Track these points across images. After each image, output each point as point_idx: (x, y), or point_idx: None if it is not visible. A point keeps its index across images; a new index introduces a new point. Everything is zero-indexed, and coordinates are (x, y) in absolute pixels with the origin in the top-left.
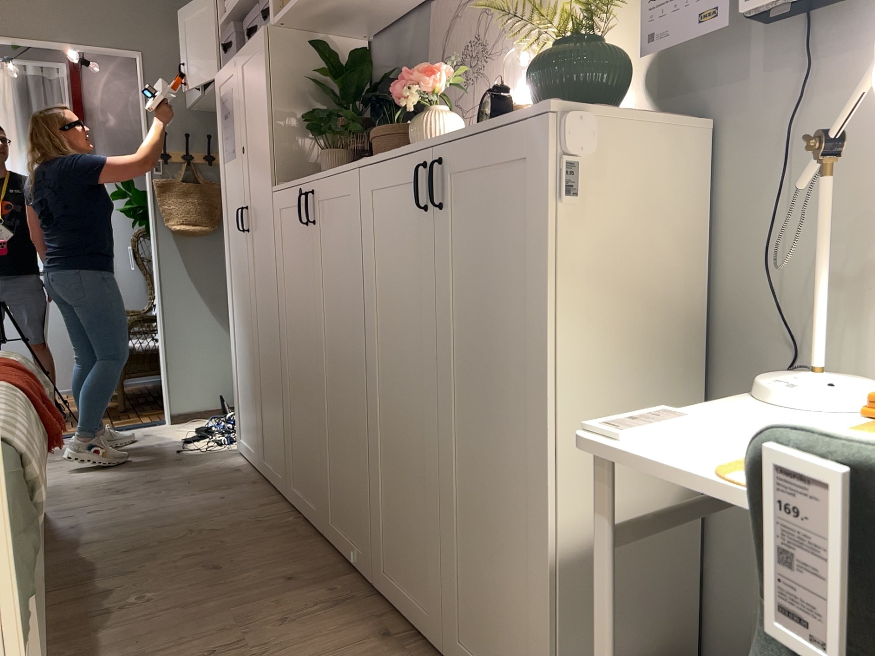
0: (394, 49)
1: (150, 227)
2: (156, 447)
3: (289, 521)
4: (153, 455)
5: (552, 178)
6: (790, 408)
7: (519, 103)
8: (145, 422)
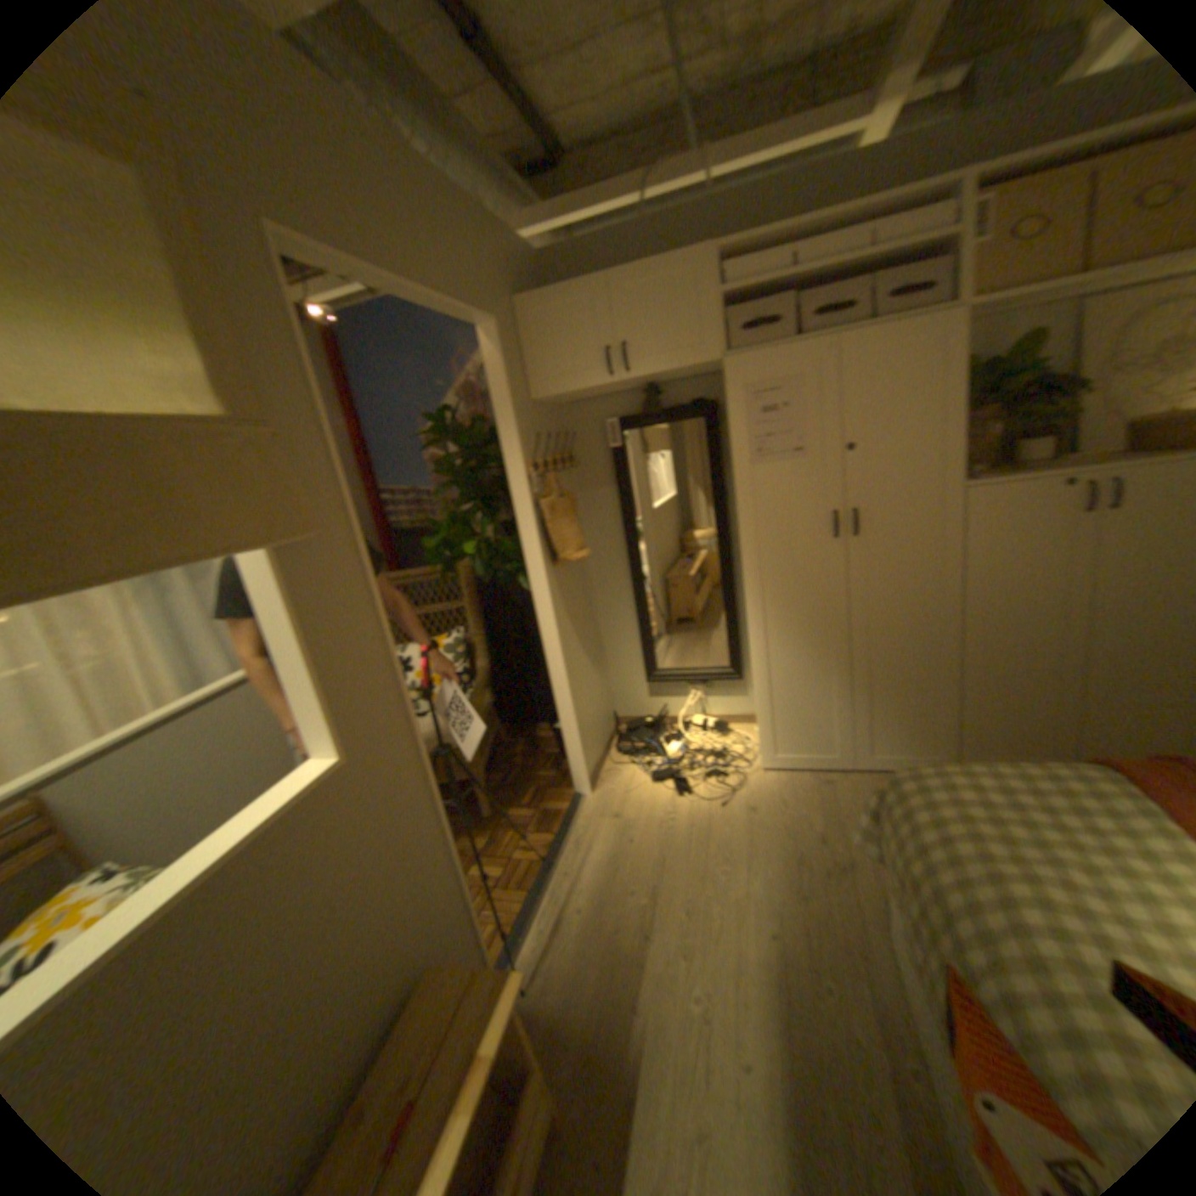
0: (988, 341)
1: (531, 567)
2: (682, 820)
3: None
4: (714, 826)
5: None
6: None
7: None
8: (566, 809)
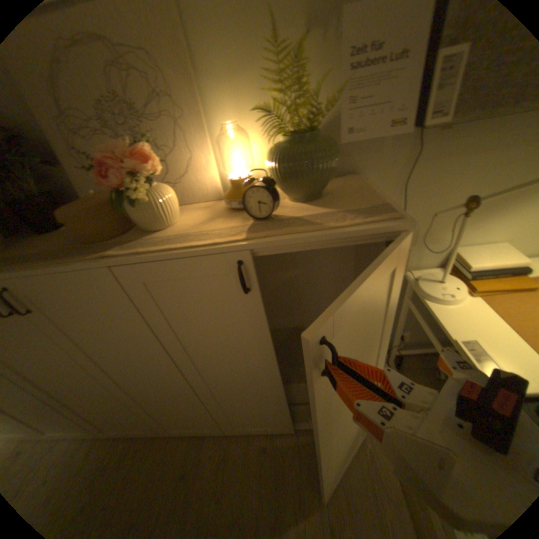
0: None
1: None
2: None
3: (119, 447)
4: None
5: (403, 265)
6: (452, 302)
7: (233, 172)
8: None
